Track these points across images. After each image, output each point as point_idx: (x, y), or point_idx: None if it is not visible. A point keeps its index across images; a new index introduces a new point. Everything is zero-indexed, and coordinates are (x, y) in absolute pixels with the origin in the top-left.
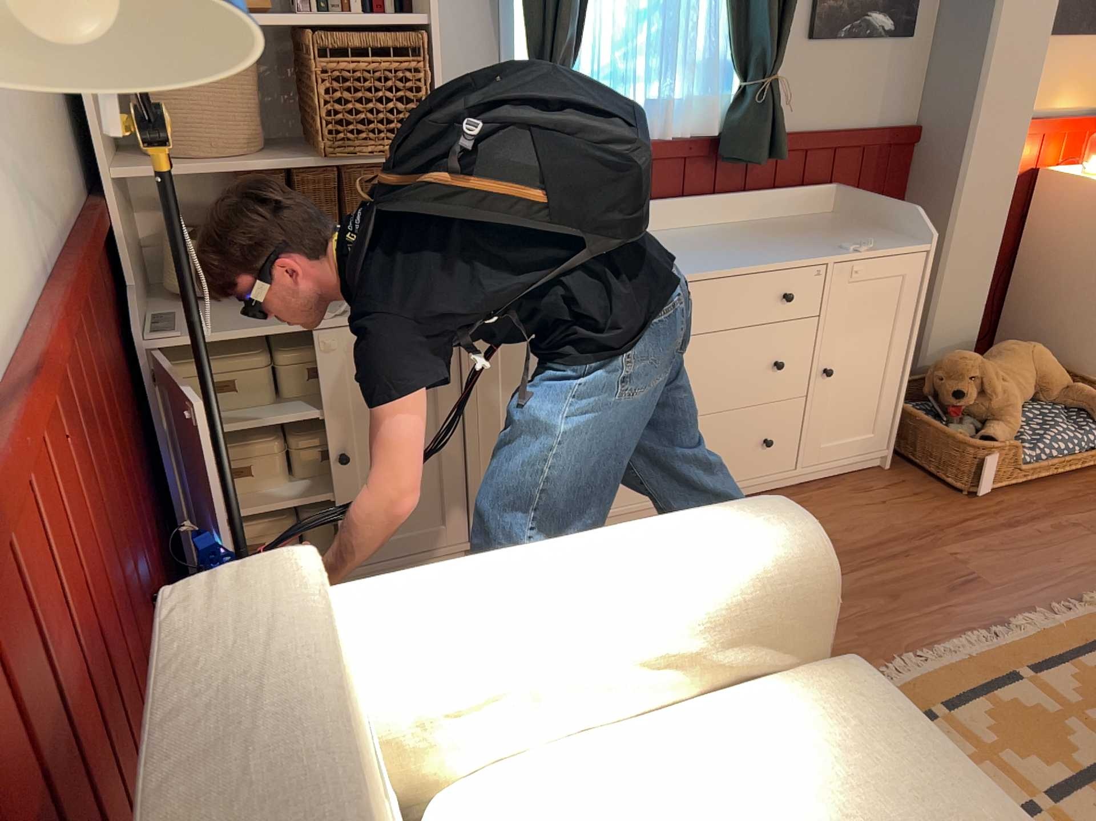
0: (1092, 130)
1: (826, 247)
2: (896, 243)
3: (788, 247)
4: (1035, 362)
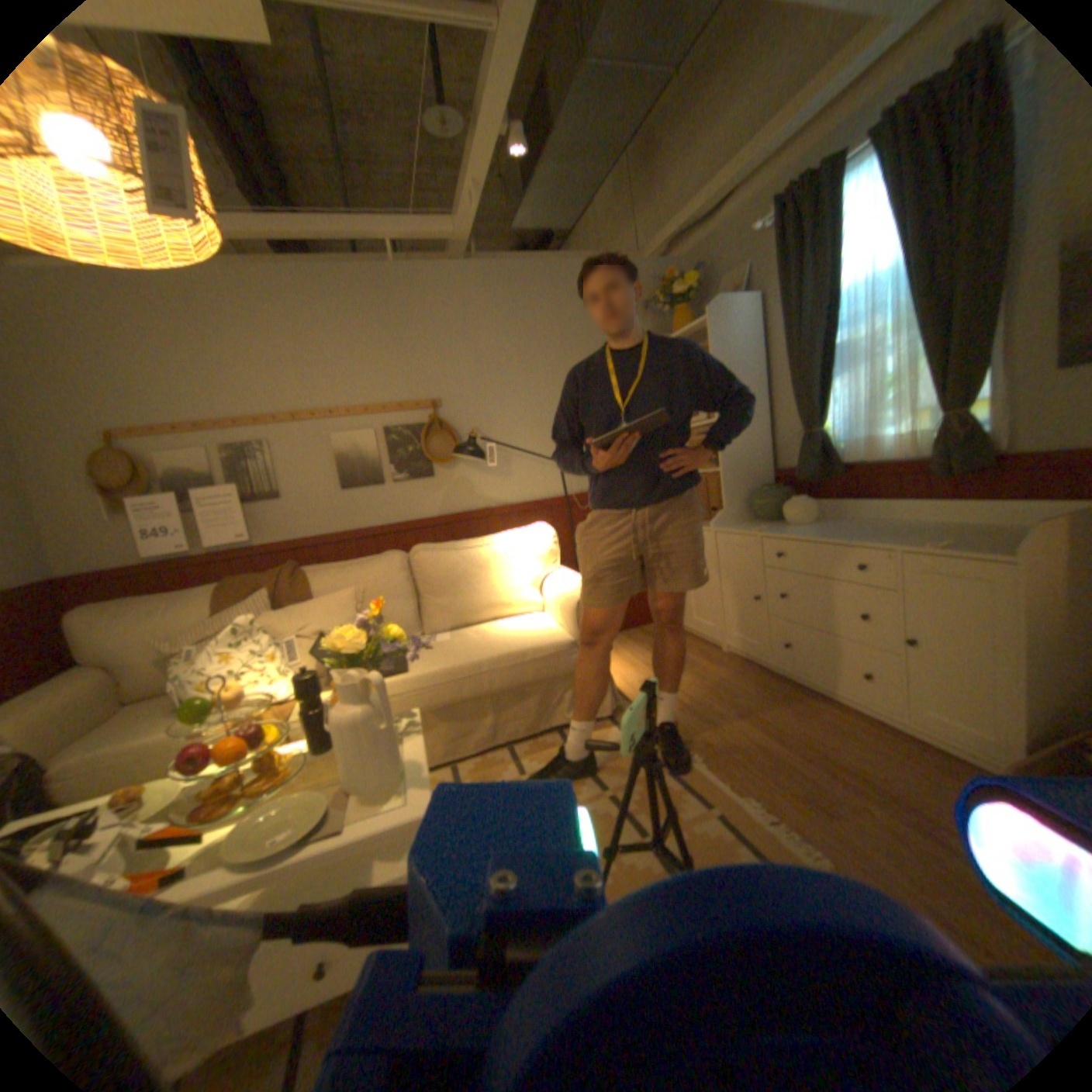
0: None
1: (931, 542)
2: (995, 551)
3: (912, 538)
4: None
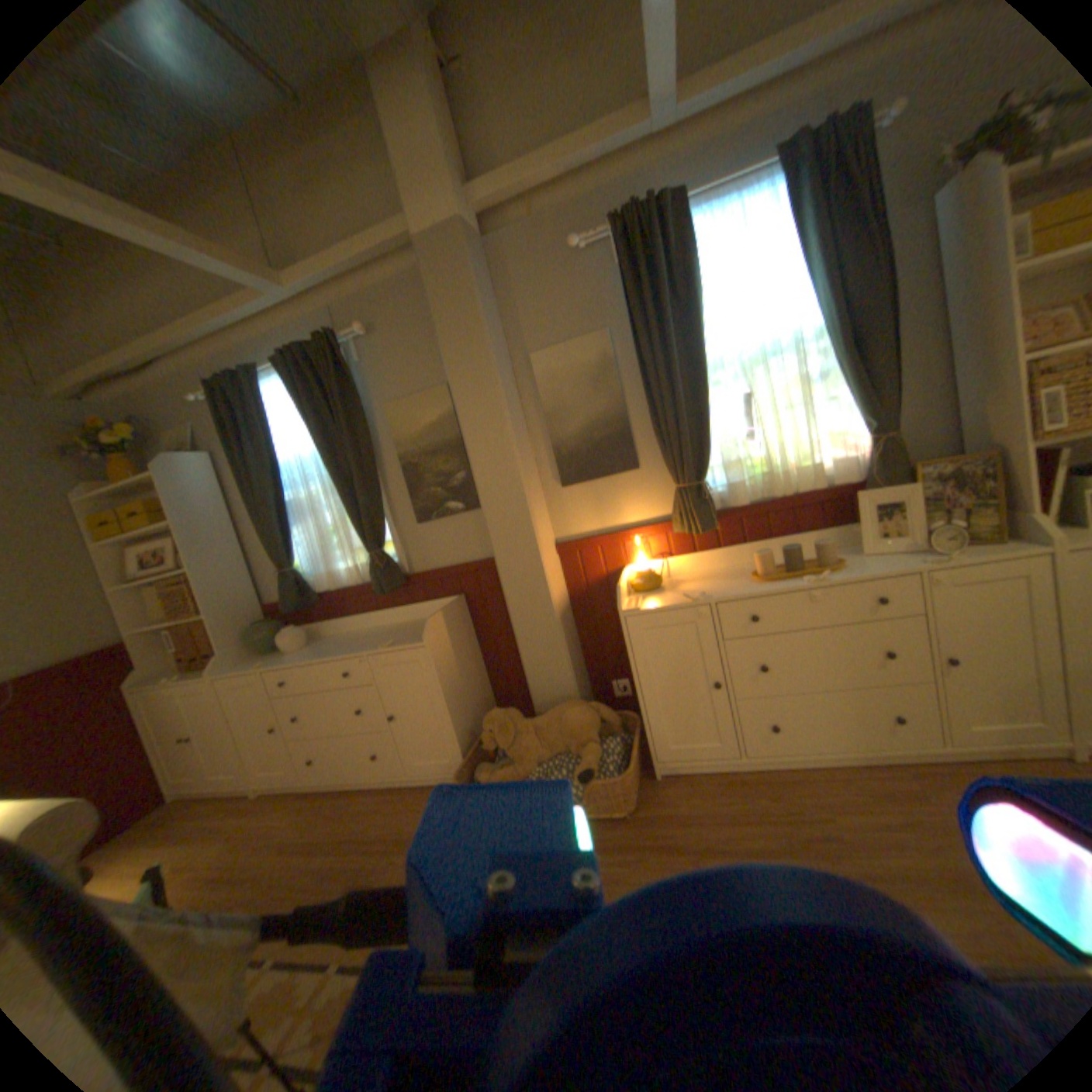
0: (653, 535)
1: (381, 643)
2: (413, 640)
3: (371, 642)
4: (563, 721)
